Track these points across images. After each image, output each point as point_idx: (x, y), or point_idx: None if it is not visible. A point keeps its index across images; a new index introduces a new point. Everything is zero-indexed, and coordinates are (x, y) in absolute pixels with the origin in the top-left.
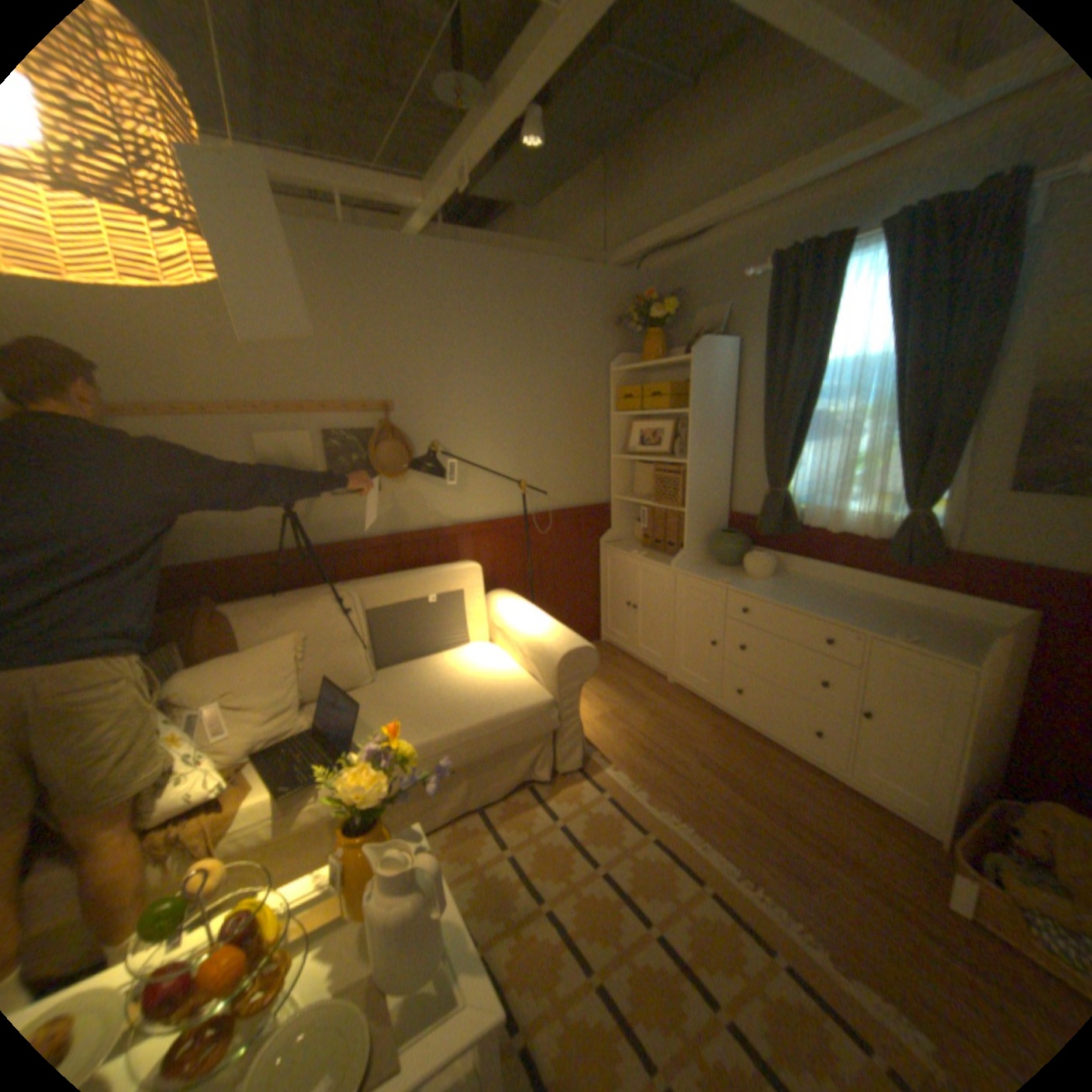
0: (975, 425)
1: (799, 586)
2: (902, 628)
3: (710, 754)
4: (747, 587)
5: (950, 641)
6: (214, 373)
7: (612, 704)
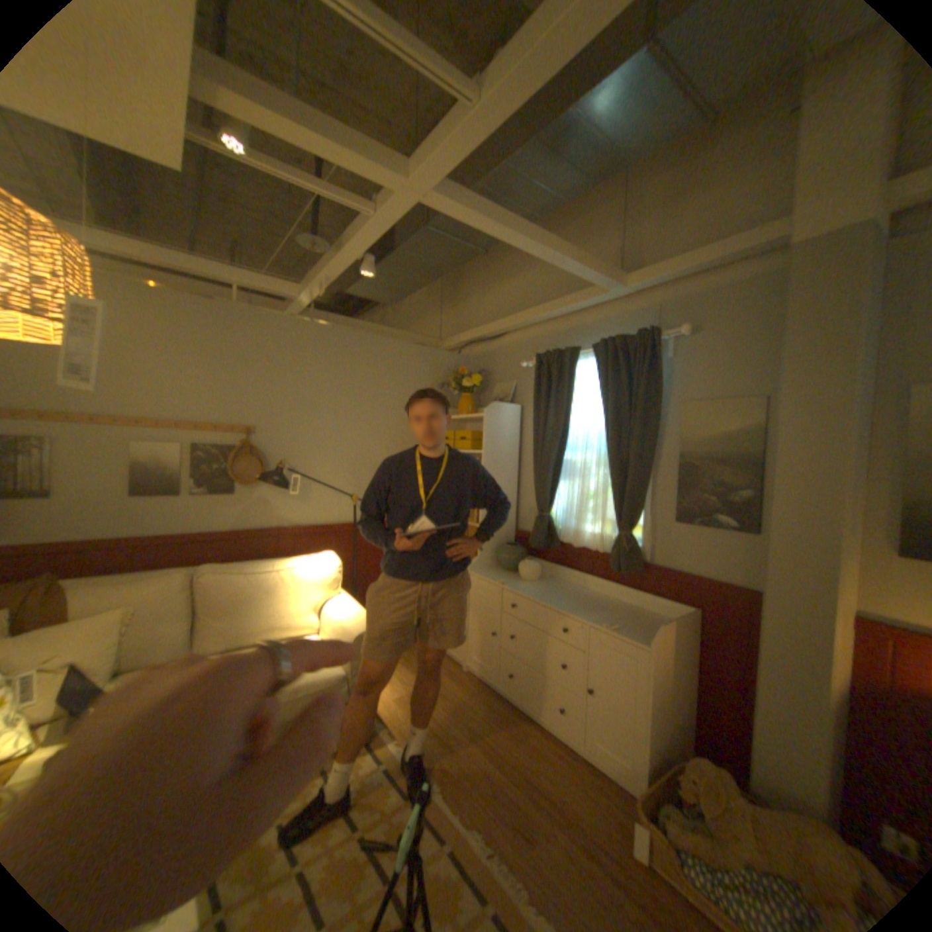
0: (651, 476)
1: (554, 588)
2: (612, 620)
3: (480, 732)
4: (516, 588)
5: (639, 630)
6: (106, 395)
7: (411, 689)
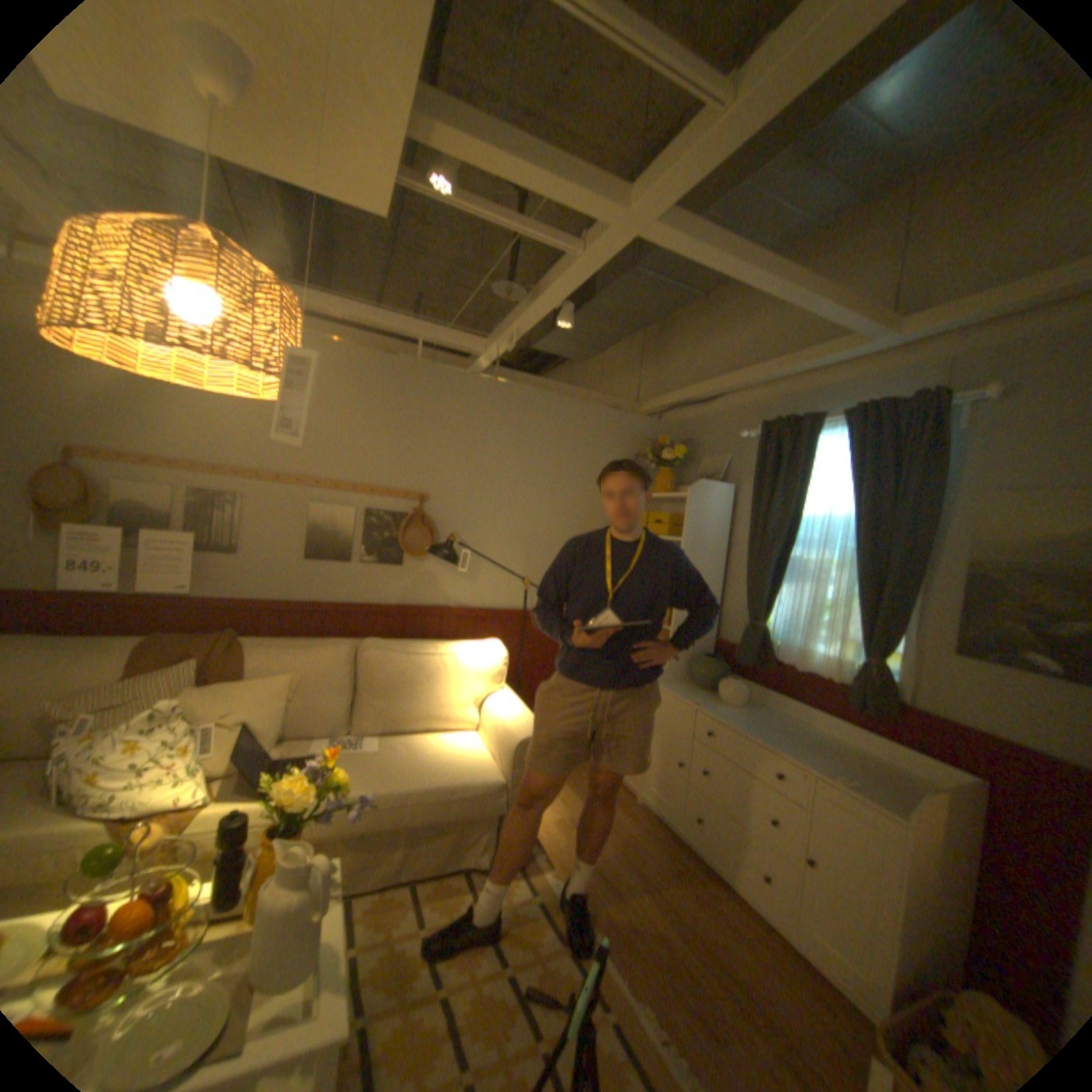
0: (921, 588)
1: (767, 720)
2: (850, 774)
3: (658, 882)
4: (715, 712)
5: (891, 794)
6: (292, 454)
7: (575, 812)
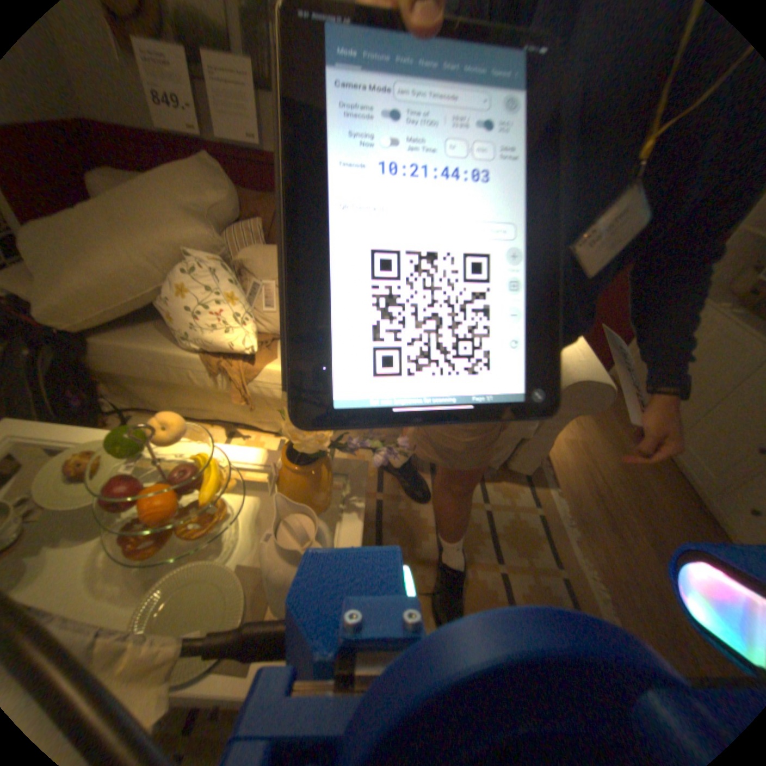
0: None
1: None
2: None
3: (669, 541)
4: None
5: None
6: None
7: (589, 436)
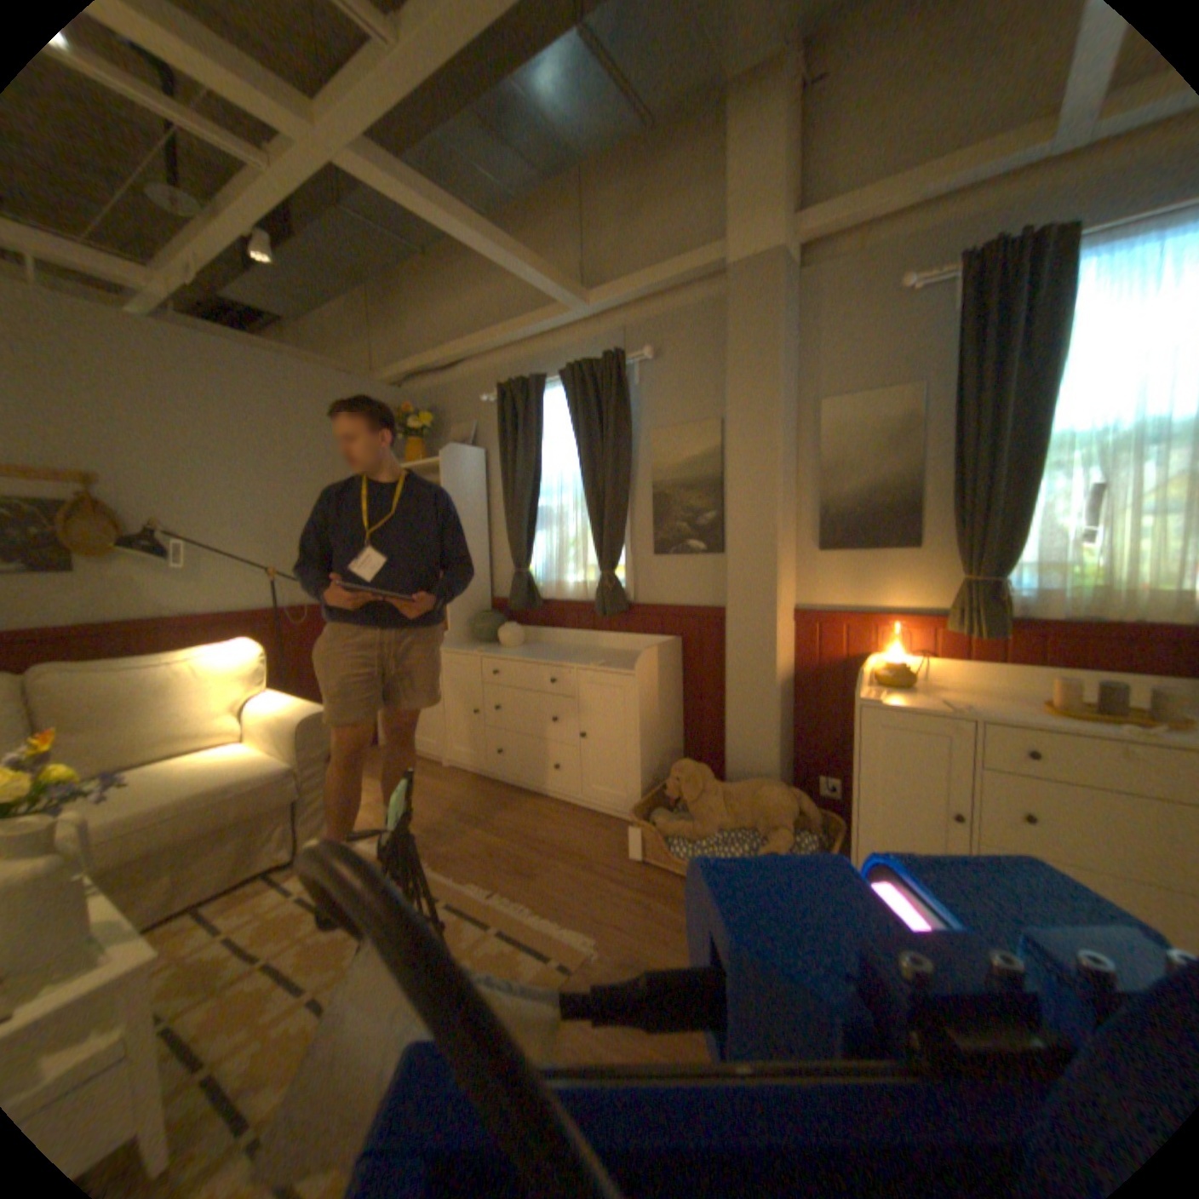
0: (627, 510)
1: (540, 648)
2: (599, 660)
3: (469, 811)
4: (497, 652)
5: (625, 662)
6: None
7: (378, 793)
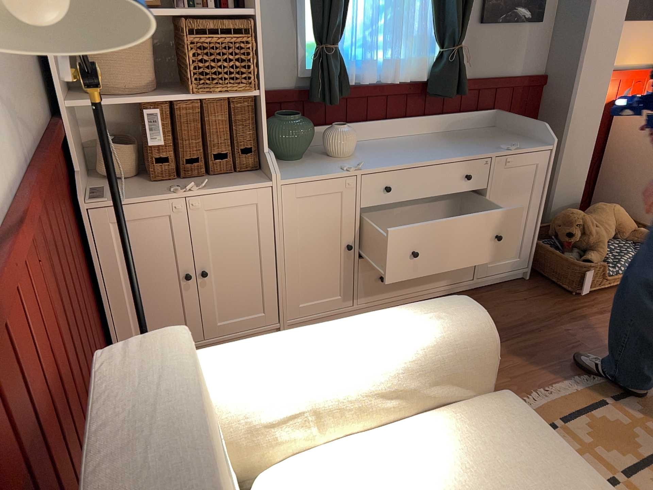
0: None
1: (380, 149)
2: (486, 144)
3: None
4: (372, 164)
5: (510, 141)
6: None
7: None
